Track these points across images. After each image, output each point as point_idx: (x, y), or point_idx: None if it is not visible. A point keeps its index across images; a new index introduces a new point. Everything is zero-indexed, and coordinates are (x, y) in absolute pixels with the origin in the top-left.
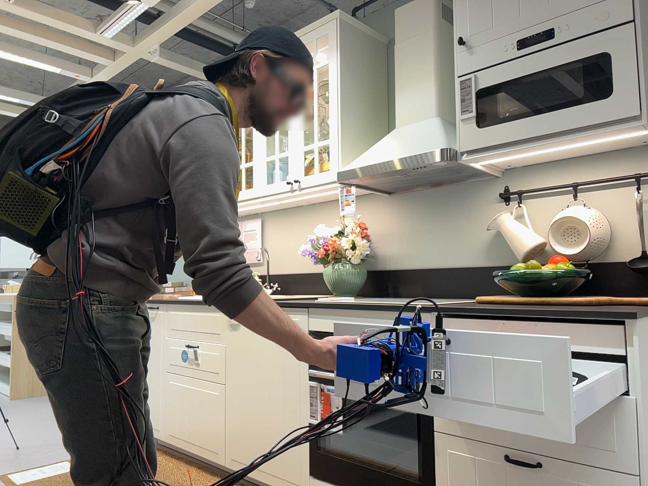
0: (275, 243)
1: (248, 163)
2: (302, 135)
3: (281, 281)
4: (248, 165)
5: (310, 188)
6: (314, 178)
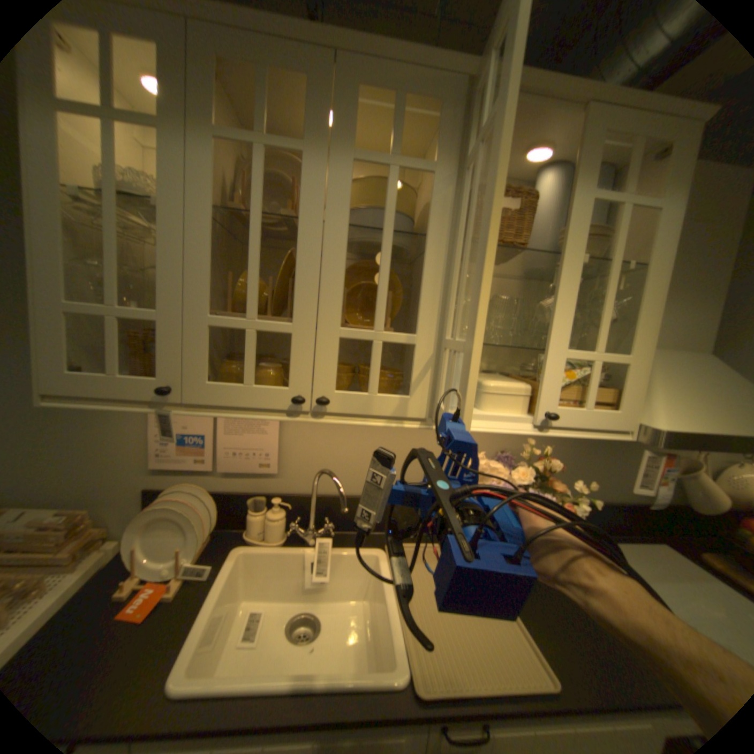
0: (315, 443)
1: (401, 335)
2: (572, 325)
3: (329, 507)
4: (400, 340)
5: (568, 431)
6: (585, 419)
